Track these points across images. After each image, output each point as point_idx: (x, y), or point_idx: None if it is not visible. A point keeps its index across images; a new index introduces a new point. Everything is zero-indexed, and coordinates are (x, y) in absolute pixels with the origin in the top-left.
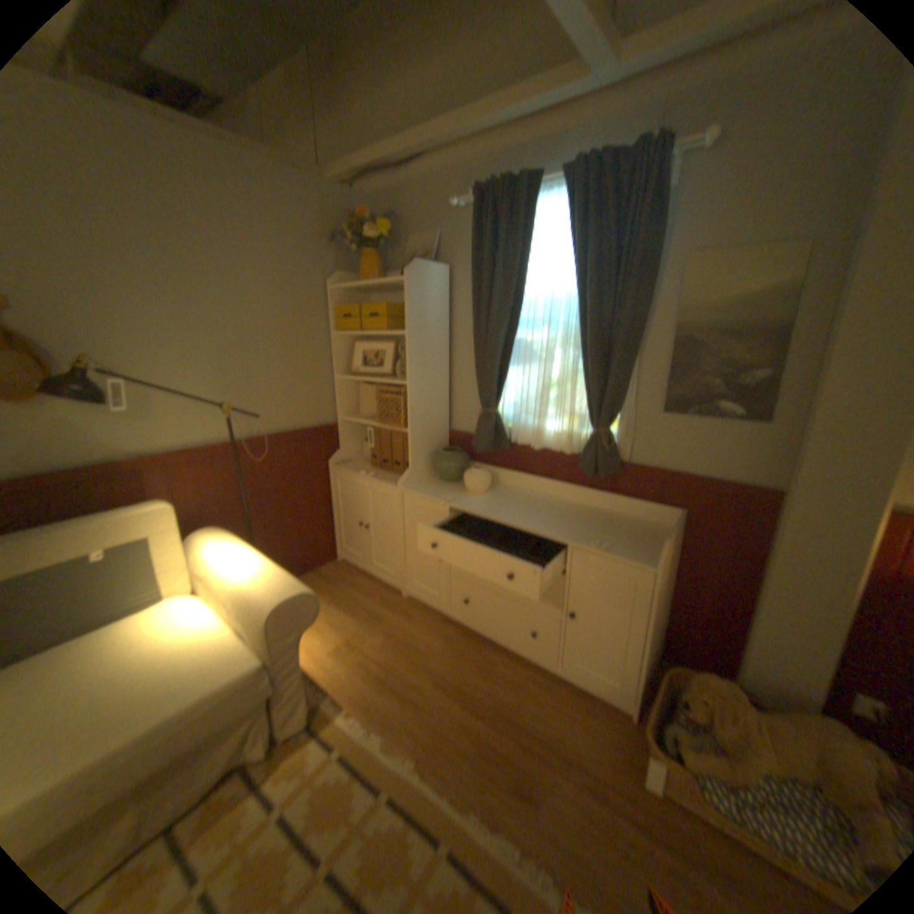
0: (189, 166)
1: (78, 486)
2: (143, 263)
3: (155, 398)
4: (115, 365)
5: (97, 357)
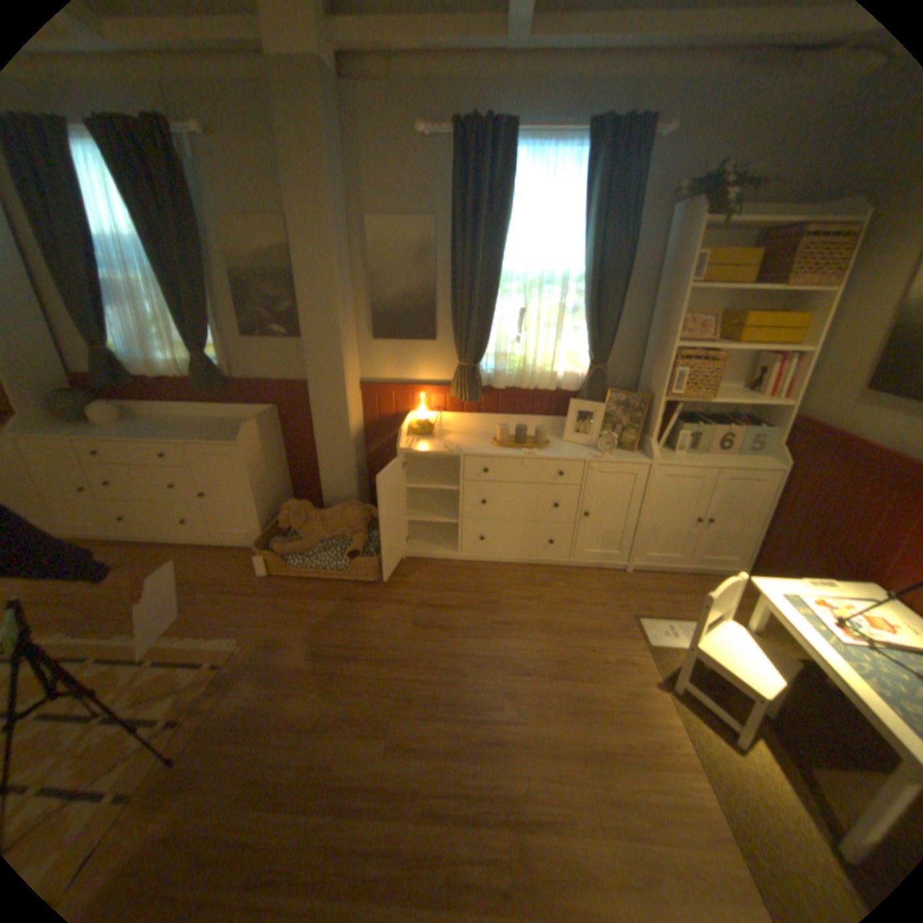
0: None
1: None
2: None
3: None
4: None
5: None
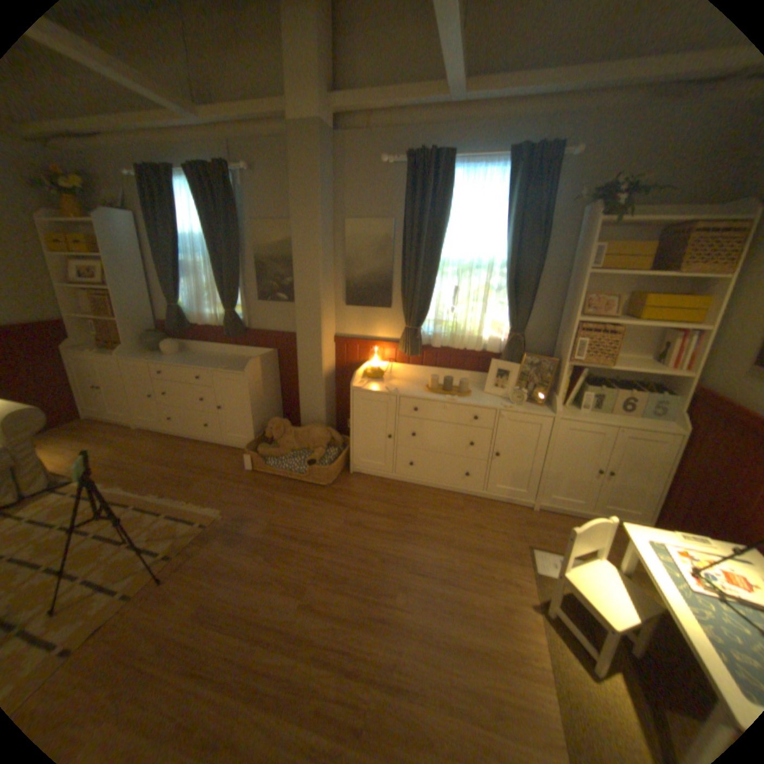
0: None
1: None
2: None
3: None
4: None
5: None
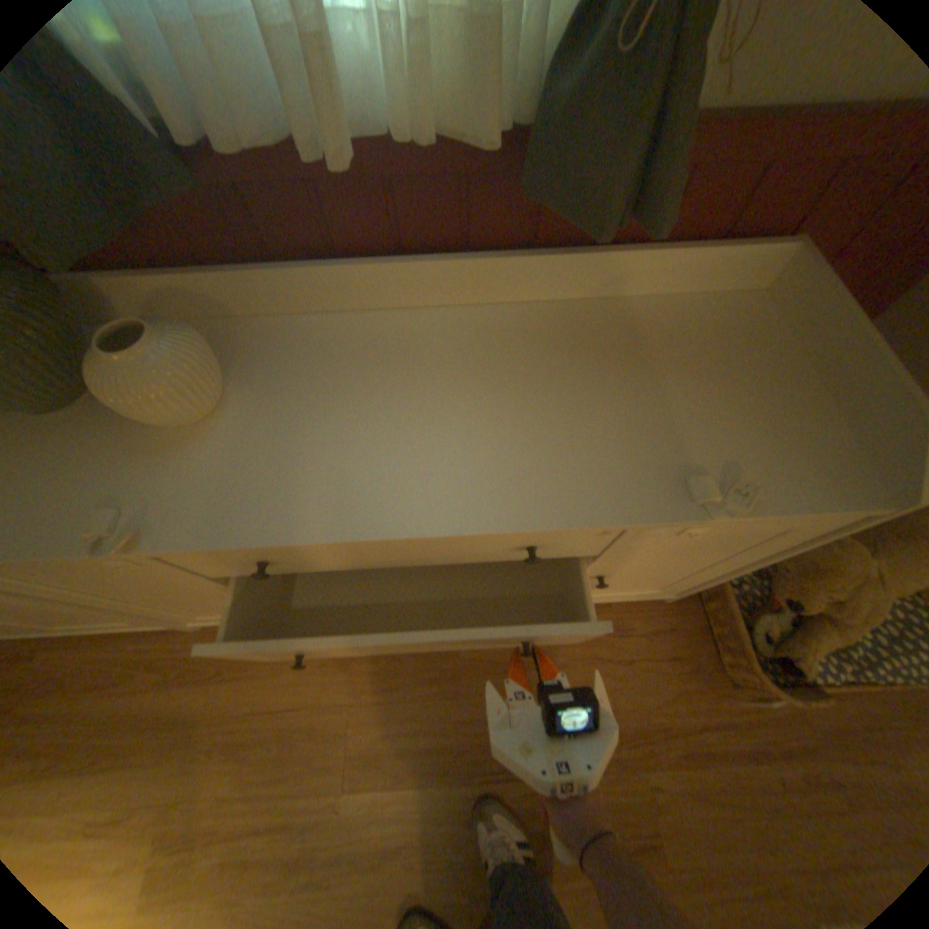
0: None
1: None
2: None
3: None
4: None
5: None
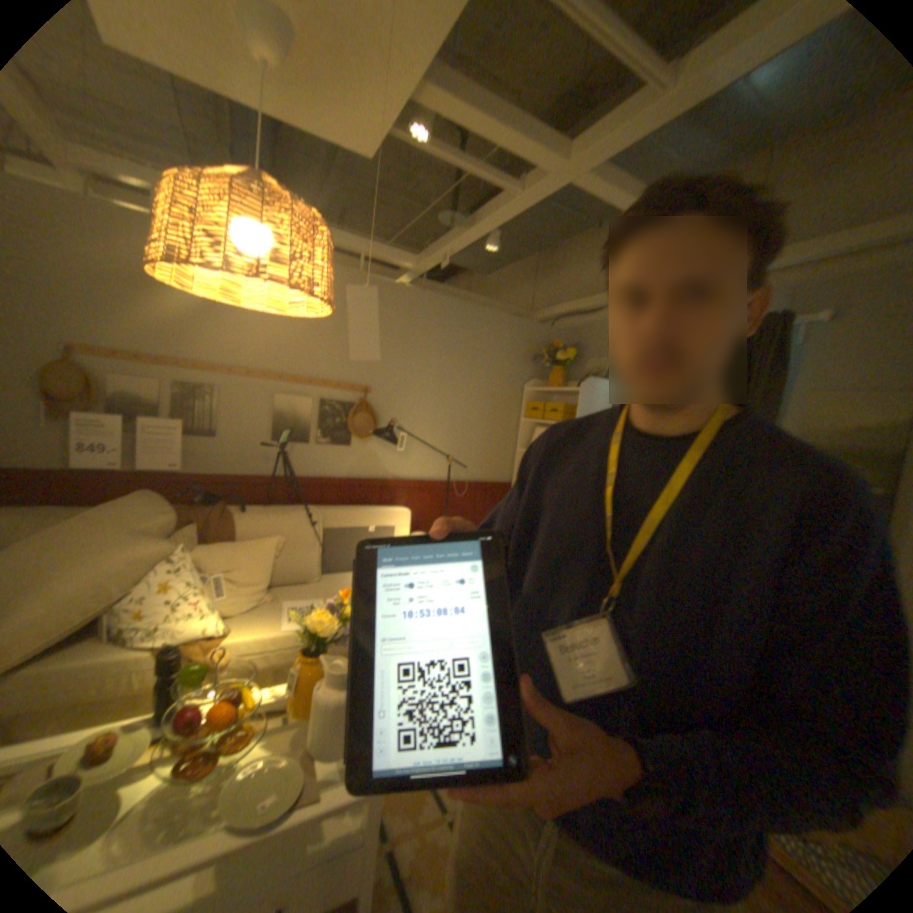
0: (462, 322)
1: (368, 489)
2: (428, 373)
3: (414, 447)
4: (401, 426)
5: (395, 421)
